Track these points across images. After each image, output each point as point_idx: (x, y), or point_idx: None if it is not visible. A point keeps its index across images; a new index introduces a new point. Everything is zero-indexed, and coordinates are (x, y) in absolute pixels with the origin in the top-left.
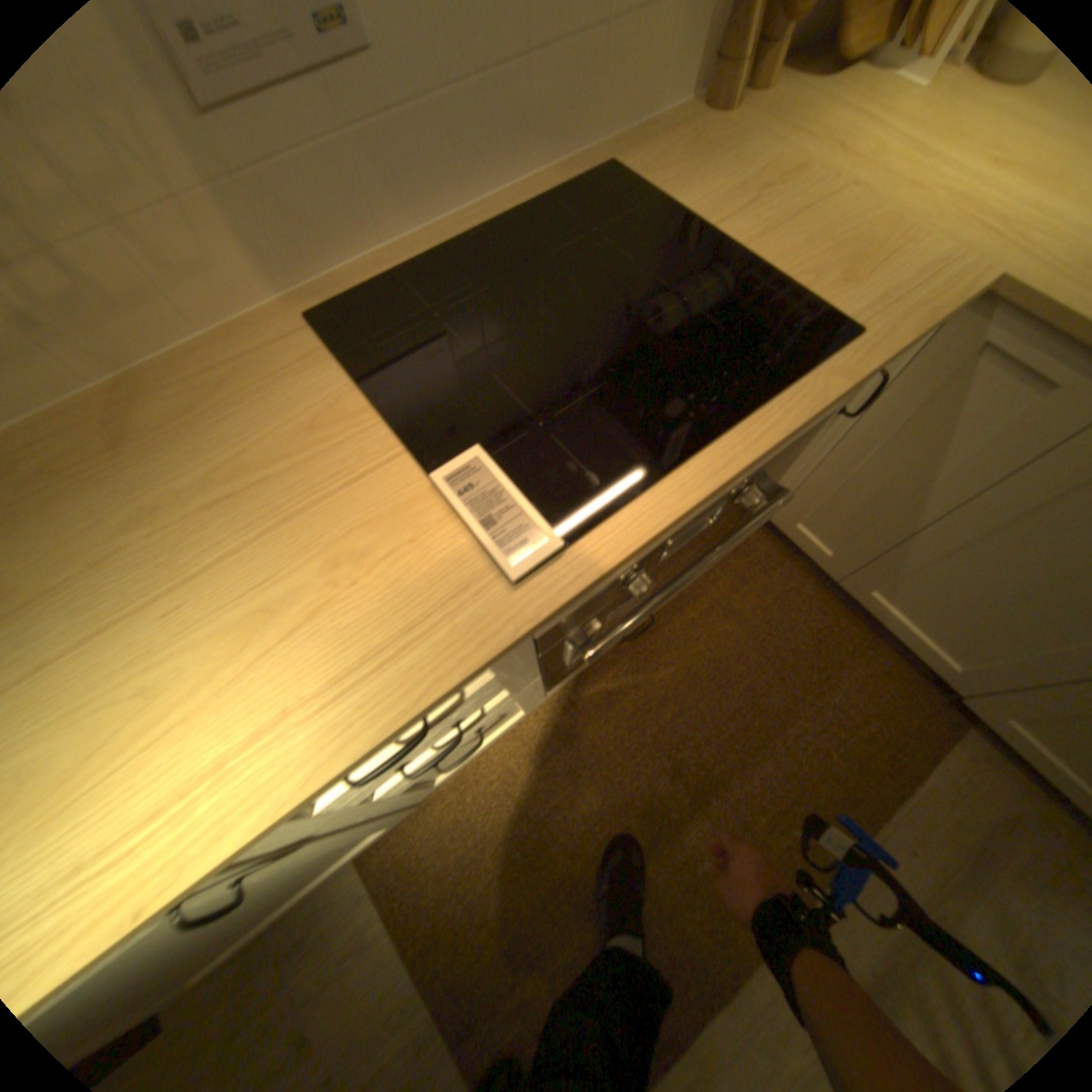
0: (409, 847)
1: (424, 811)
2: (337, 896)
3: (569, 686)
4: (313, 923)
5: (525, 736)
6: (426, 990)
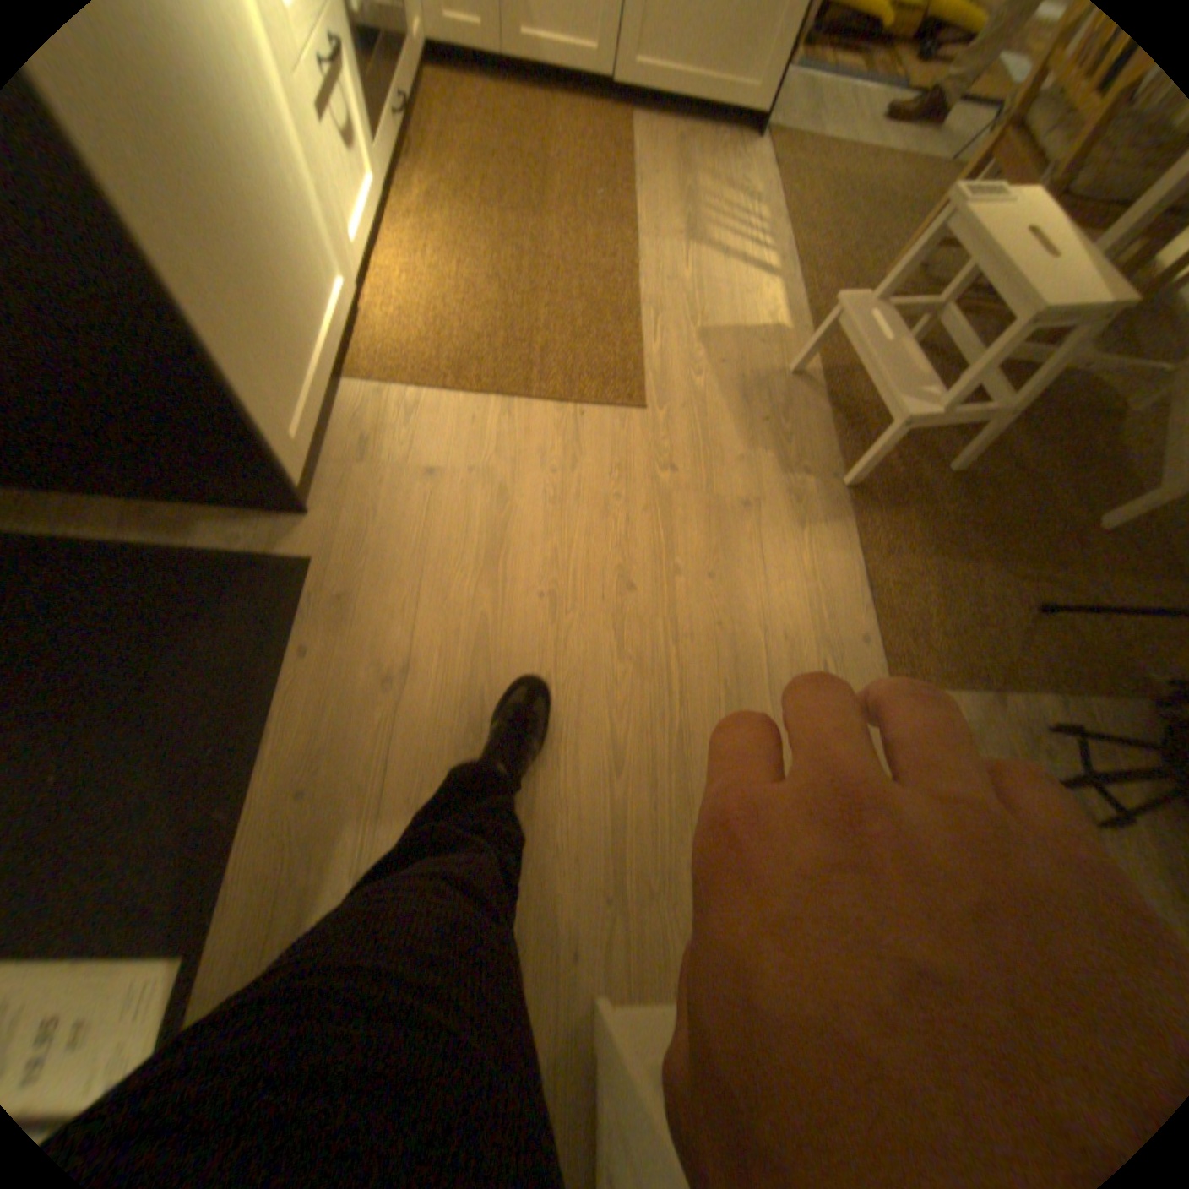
0: (379, 338)
1: (367, 321)
2: (358, 395)
3: (392, 206)
4: (358, 416)
5: (393, 245)
6: (479, 382)
